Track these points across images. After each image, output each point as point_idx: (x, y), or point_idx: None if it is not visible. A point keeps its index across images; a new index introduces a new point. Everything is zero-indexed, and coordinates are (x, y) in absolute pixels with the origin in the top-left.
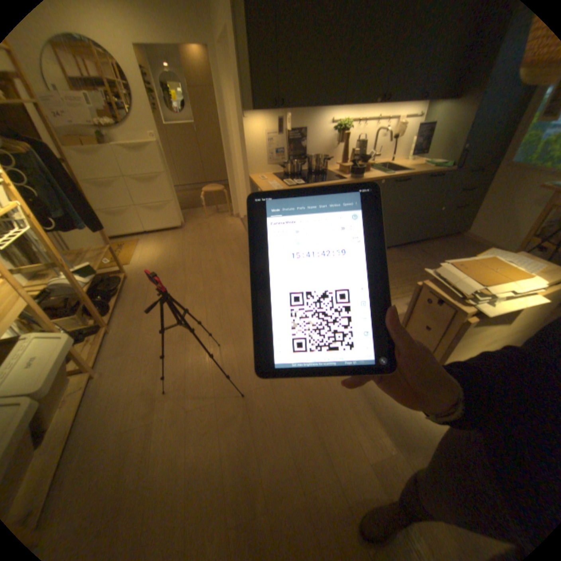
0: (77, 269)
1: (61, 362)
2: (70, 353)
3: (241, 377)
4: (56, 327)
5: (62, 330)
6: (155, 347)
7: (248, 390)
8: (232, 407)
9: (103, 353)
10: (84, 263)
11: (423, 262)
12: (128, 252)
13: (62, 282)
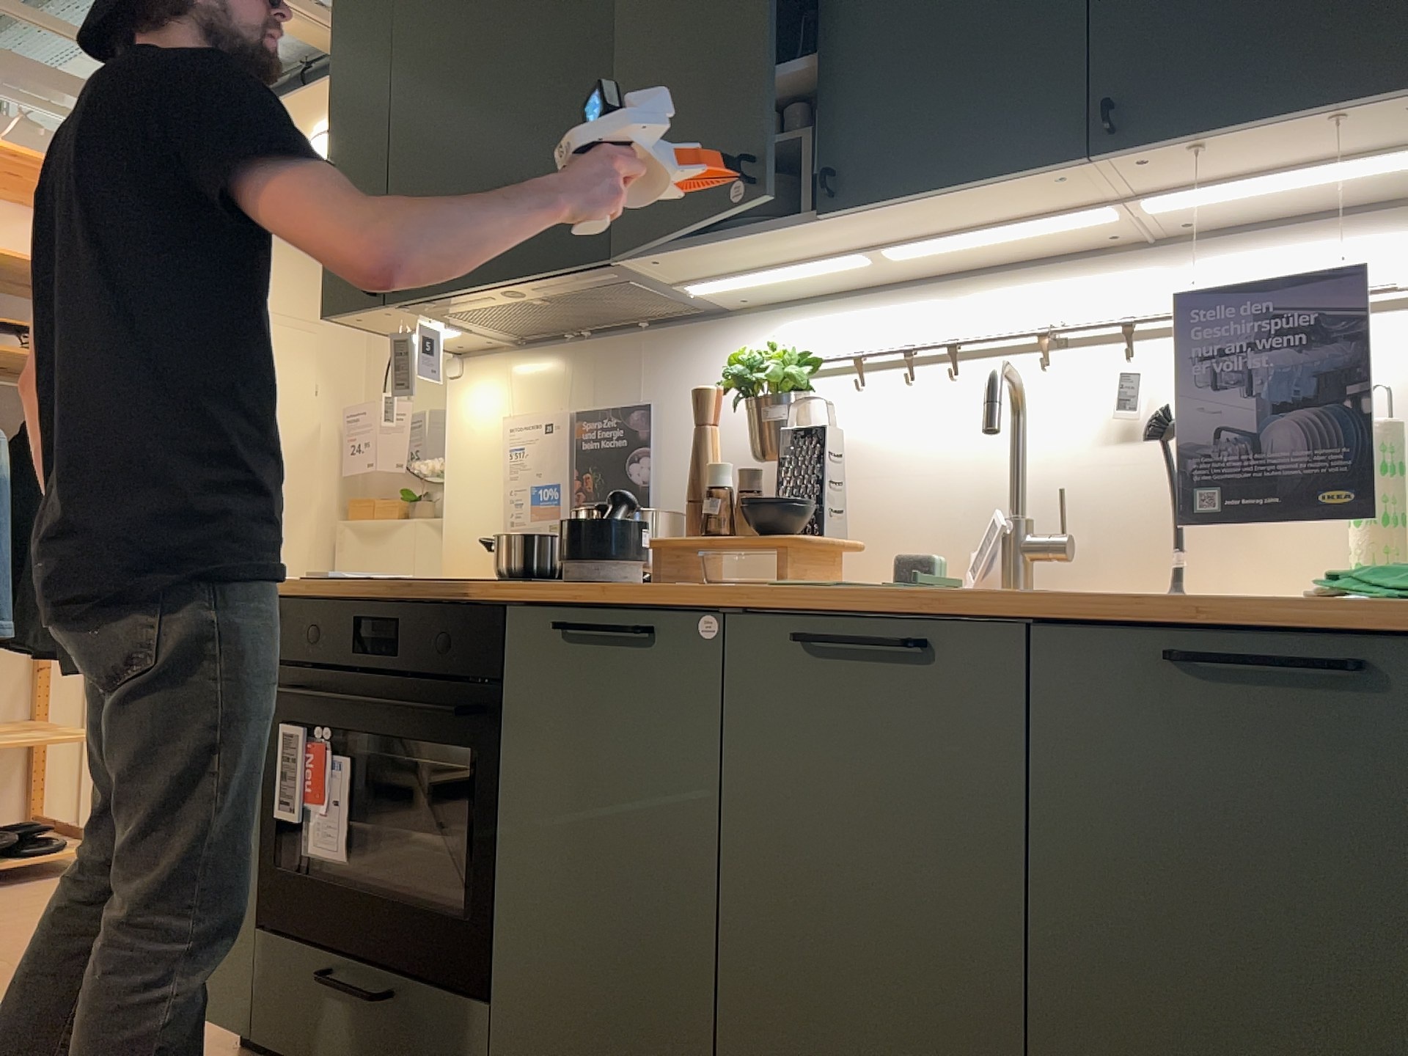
0: None
1: None
2: None
3: None
4: None
5: None
6: None
7: None
8: None
9: None
10: None
11: None
12: None
13: None
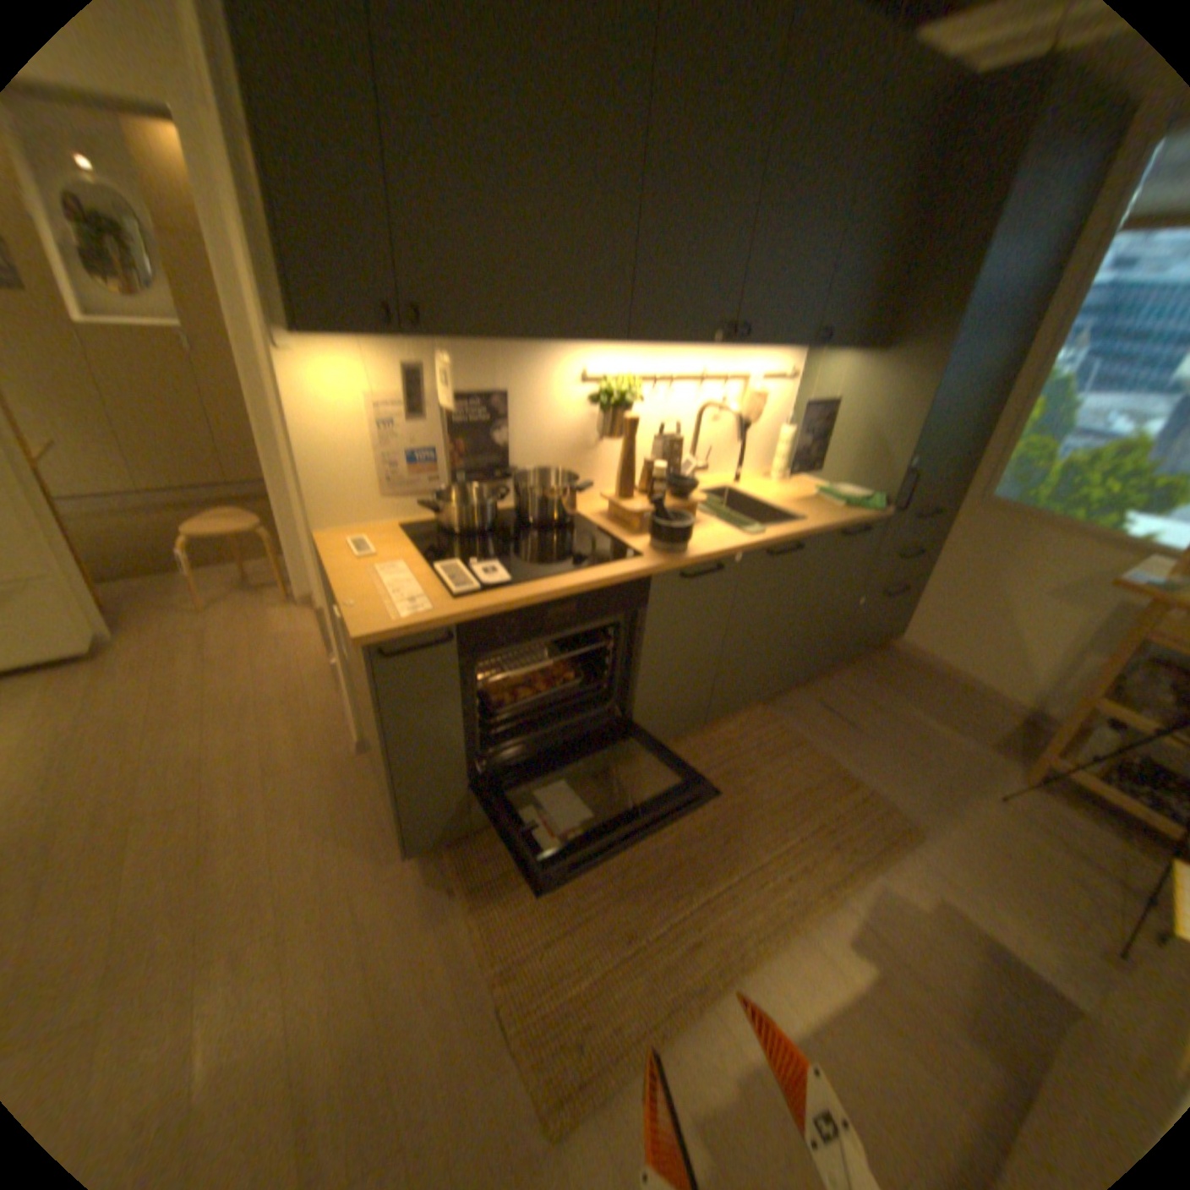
0: None
1: None
2: None
3: None
4: None
5: None
6: None
7: None
8: None
9: None
10: None
11: (840, 746)
12: None
13: None
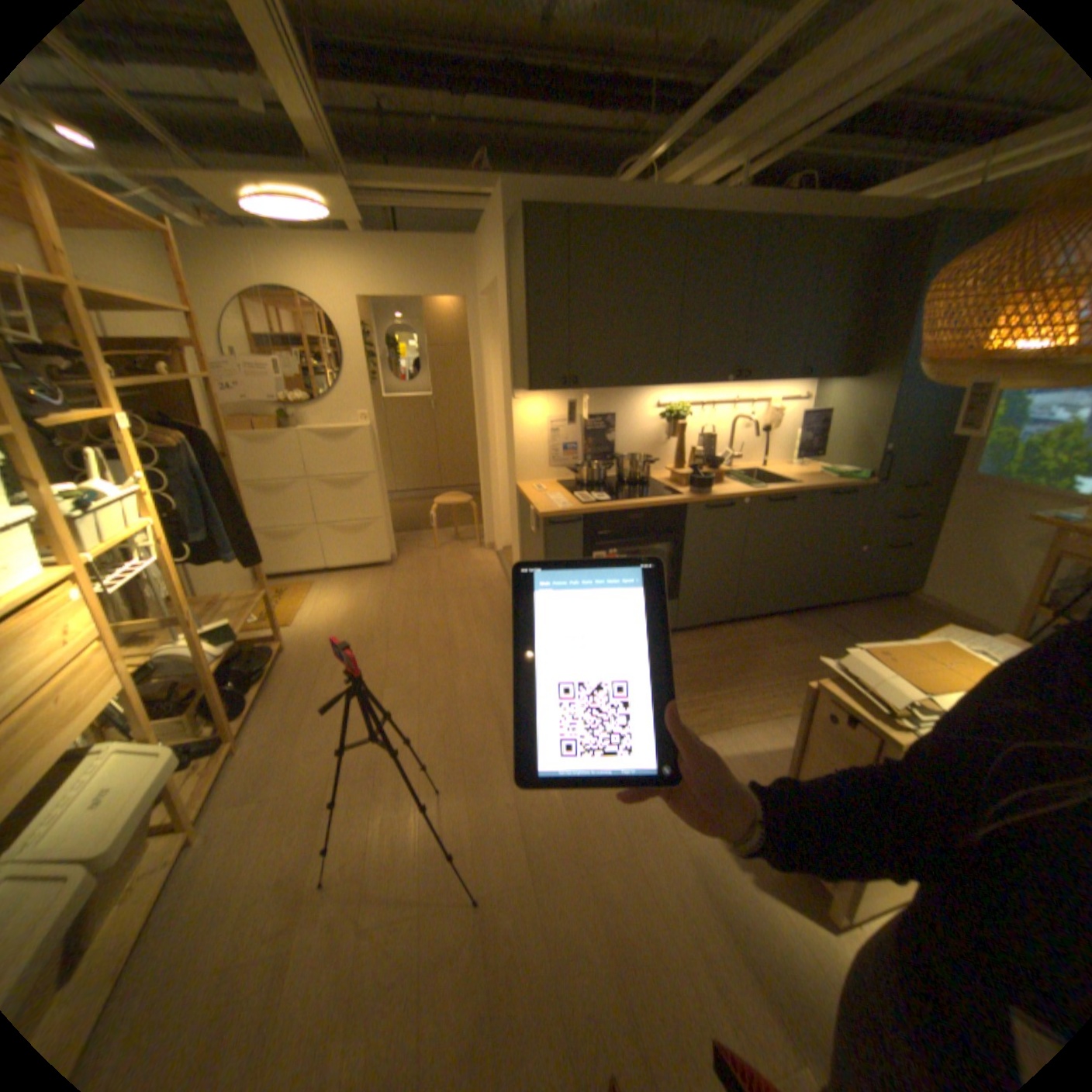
0: (205, 631)
1: (151, 803)
2: (165, 787)
3: (475, 864)
4: (149, 735)
5: (157, 743)
6: (315, 790)
7: (487, 893)
8: (452, 928)
9: (218, 794)
10: (218, 620)
11: (838, 646)
12: (291, 604)
13: (179, 652)
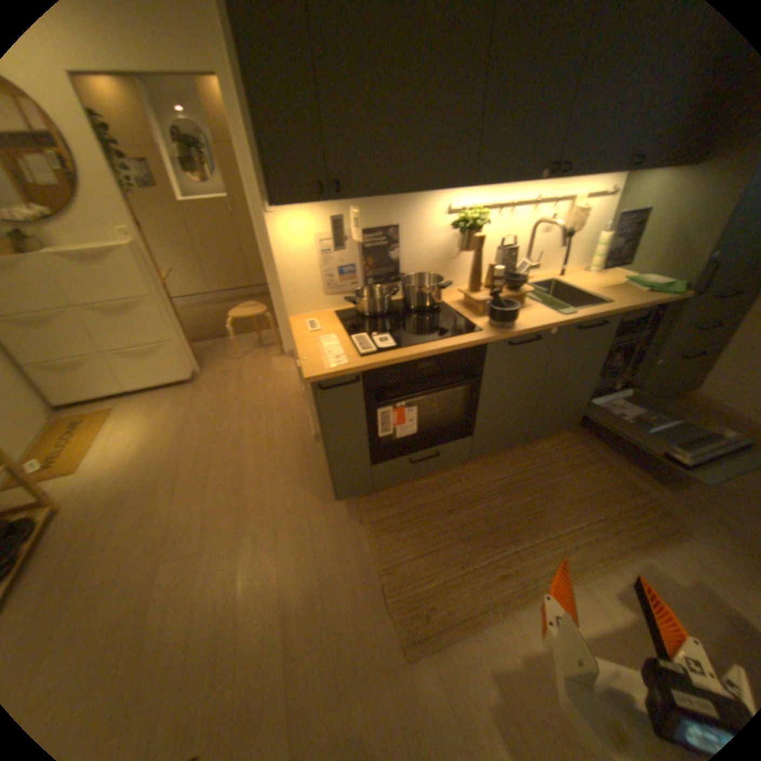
0: None
1: None
2: None
3: None
4: None
5: None
6: None
7: None
8: None
9: None
10: None
11: (630, 466)
12: (85, 440)
13: None
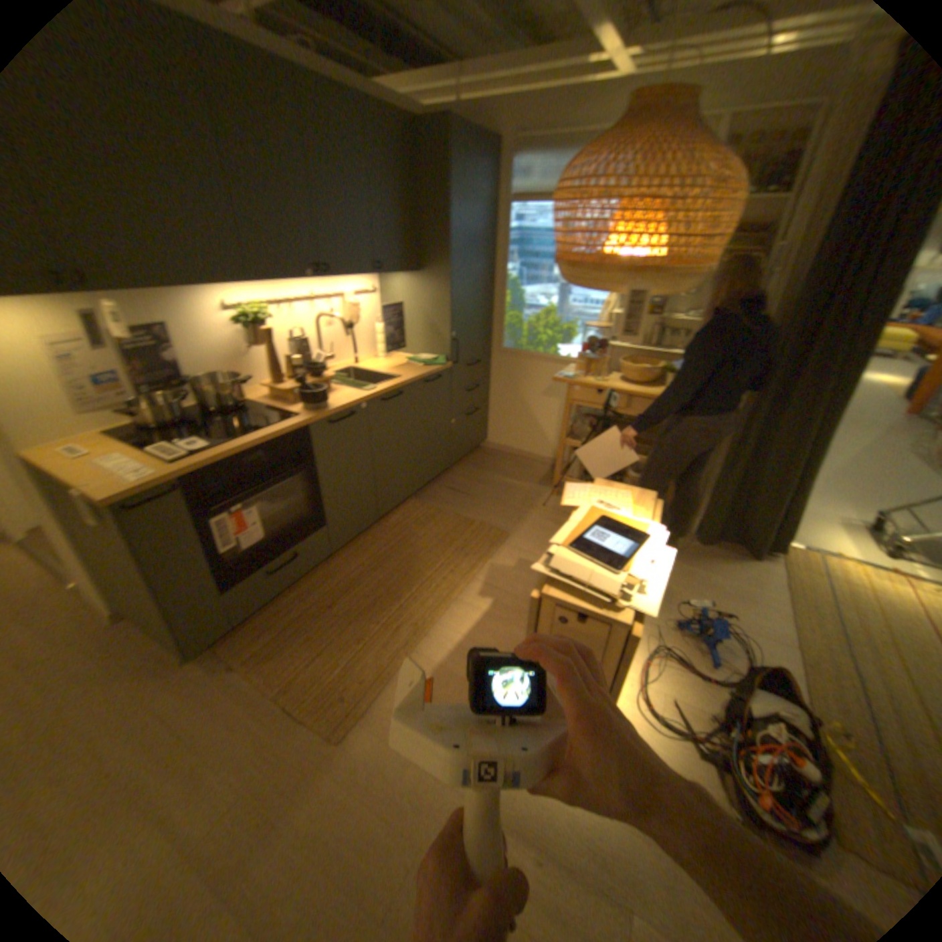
0: None
1: None
2: None
3: None
4: None
5: None
6: None
7: None
8: None
9: None
10: None
11: (461, 507)
12: None
13: None
